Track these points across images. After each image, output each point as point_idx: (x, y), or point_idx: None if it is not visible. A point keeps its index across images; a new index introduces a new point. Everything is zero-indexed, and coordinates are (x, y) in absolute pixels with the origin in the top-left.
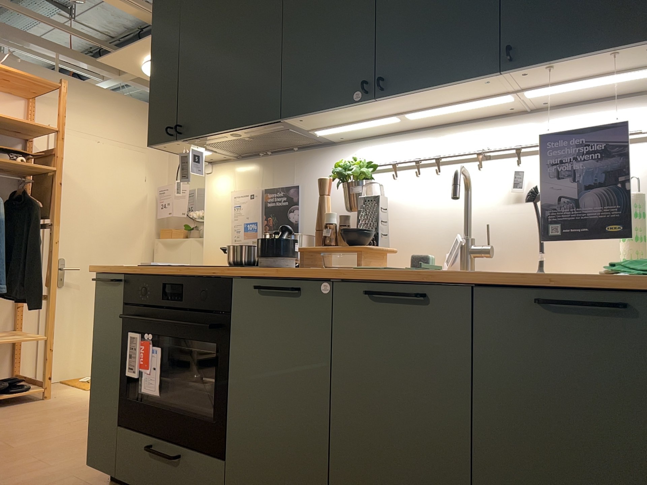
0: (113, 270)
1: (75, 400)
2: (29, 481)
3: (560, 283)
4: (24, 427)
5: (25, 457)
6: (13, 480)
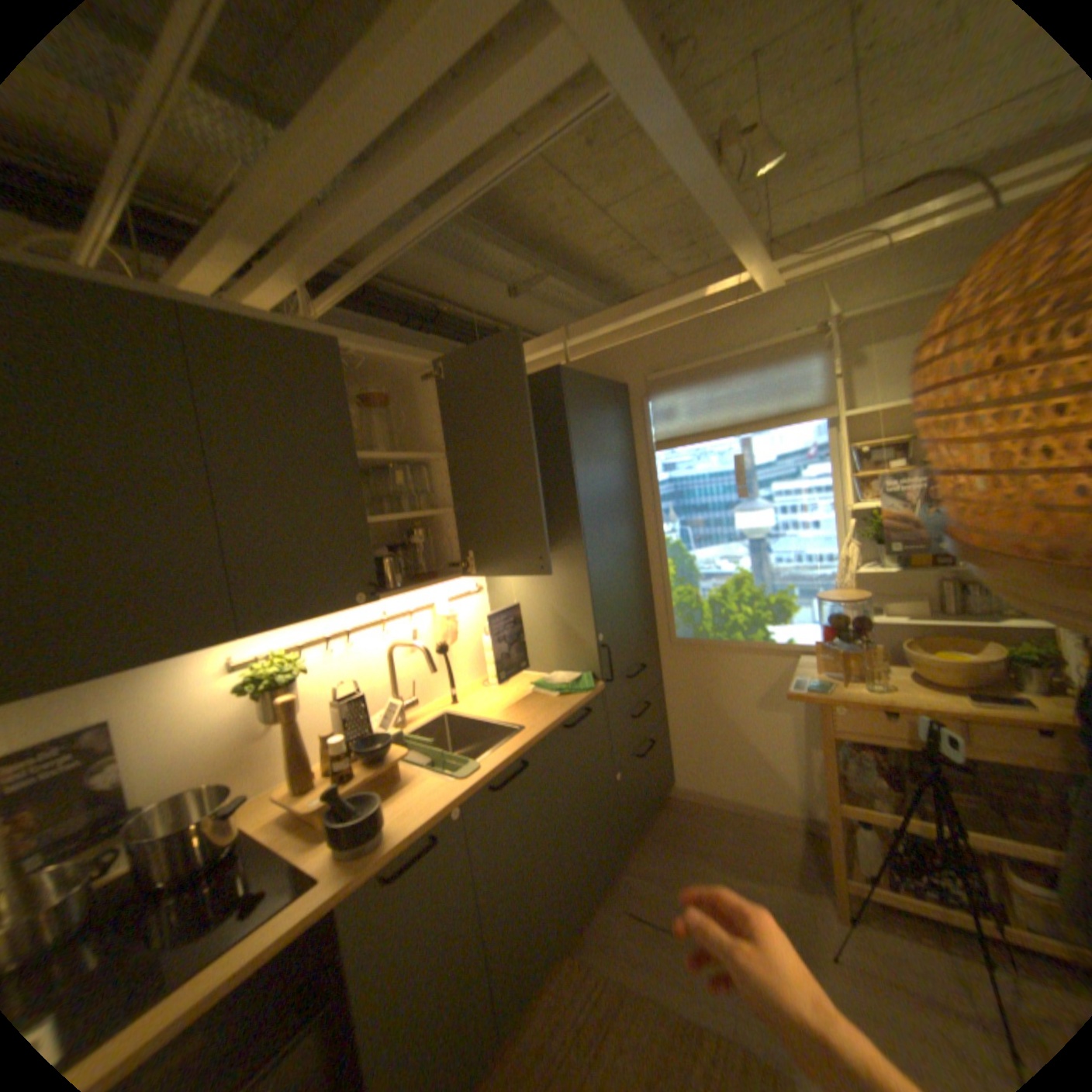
0: None
1: None
2: None
3: (570, 713)
4: None
5: None
6: None
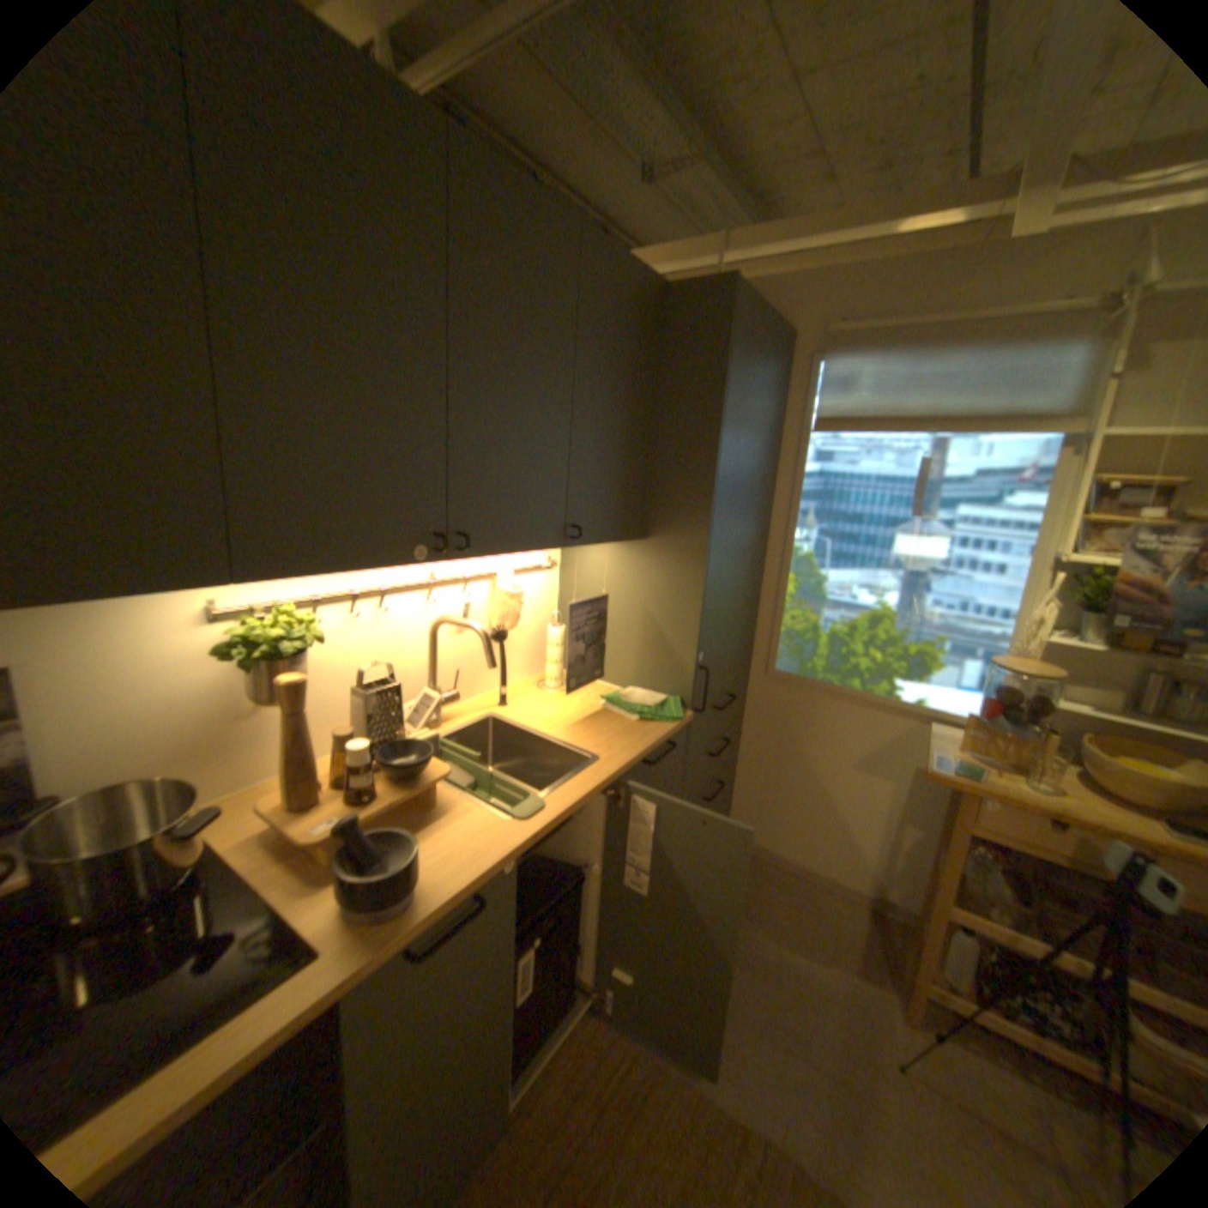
0: None
1: None
2: None
3: (655, 746)
4: None
5: None
6: None
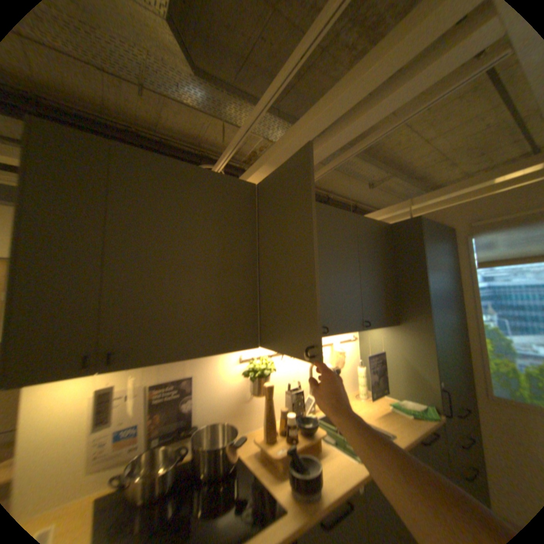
0: None
1: None
2: None
3: (427, 434)
4: None
5: None
6: None
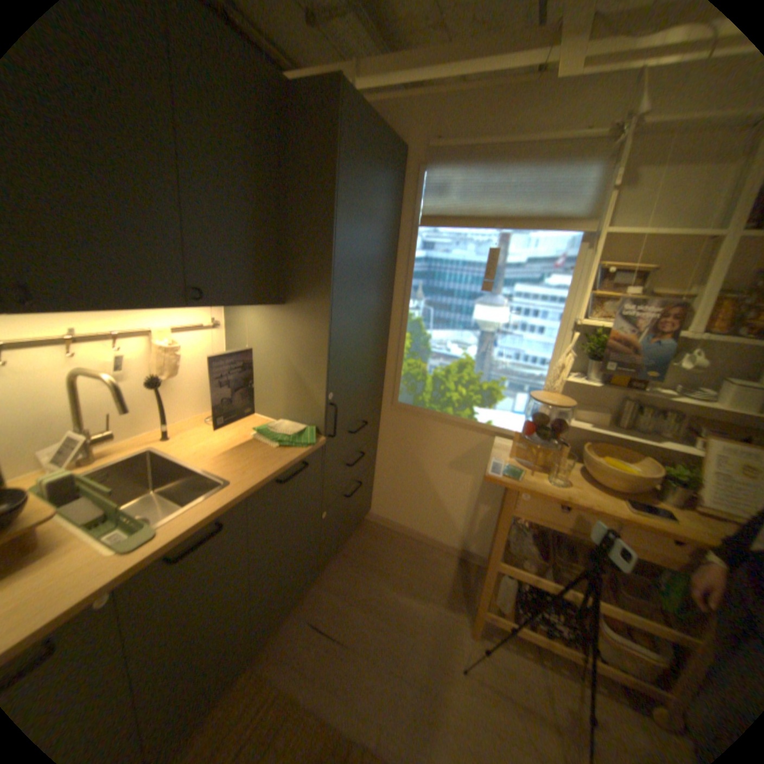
0: None
1: None
2: None
3: (286, 467)
4: None
5: None
6: None
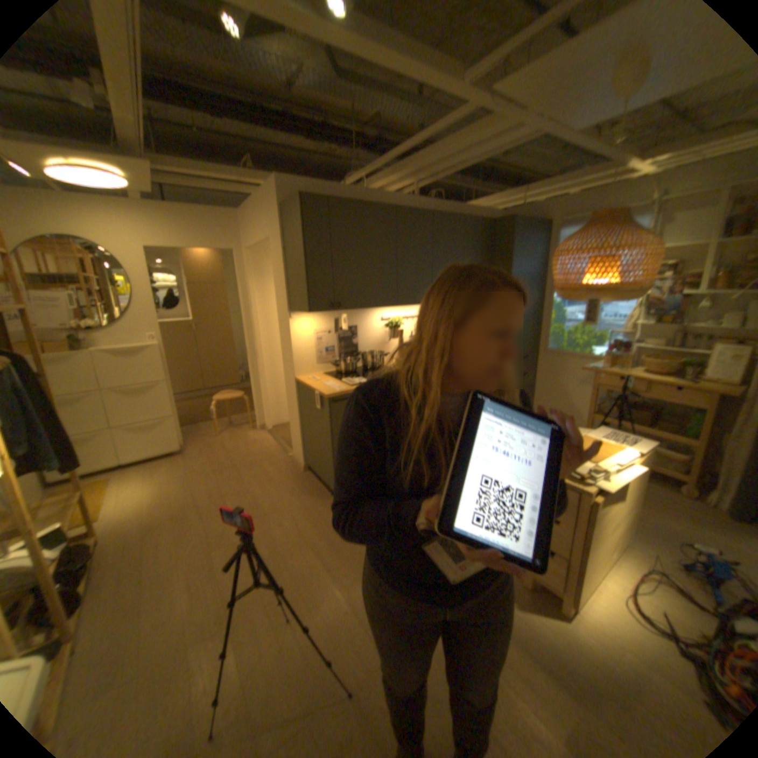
0: (348, 392)
1: (129, 524)
2: (309, 523)
3: None
4: (189, 542)
5: (266, 531)
6: (303, 530)
